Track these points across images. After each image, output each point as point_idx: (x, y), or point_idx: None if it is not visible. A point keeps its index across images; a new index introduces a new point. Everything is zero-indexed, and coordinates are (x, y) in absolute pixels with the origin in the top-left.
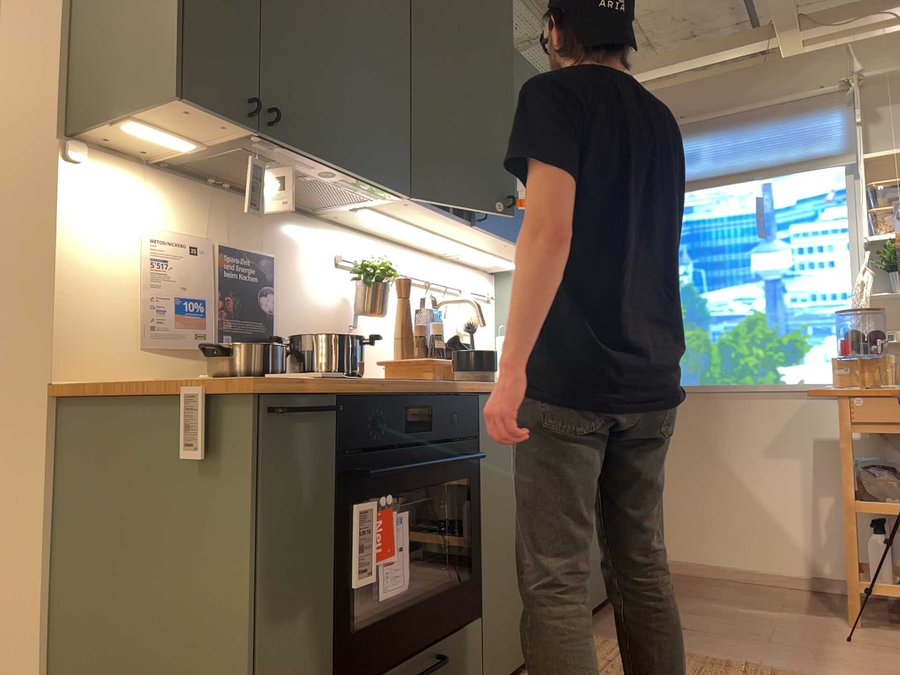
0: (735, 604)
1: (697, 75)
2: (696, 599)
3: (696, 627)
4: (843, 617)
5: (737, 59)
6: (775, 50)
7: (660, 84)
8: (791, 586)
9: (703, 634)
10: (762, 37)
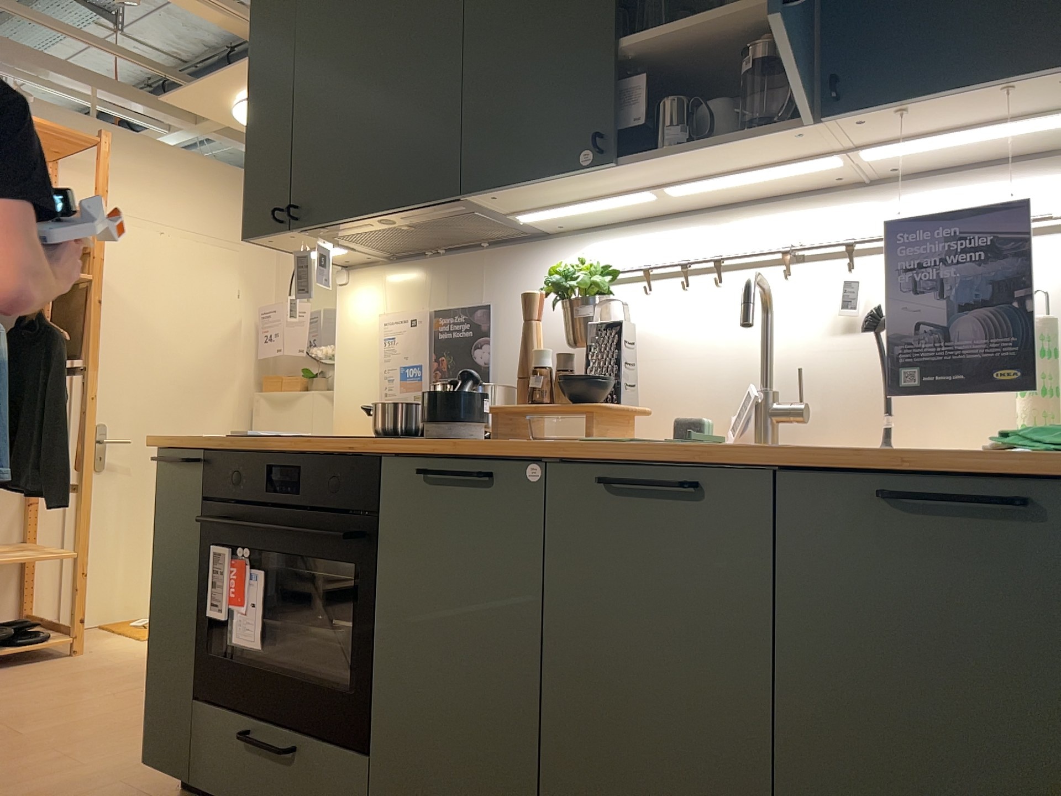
0: None
1: None
2: None
3: None
4: None
5: None
6: None
7: None
8: None
9: None
10: None
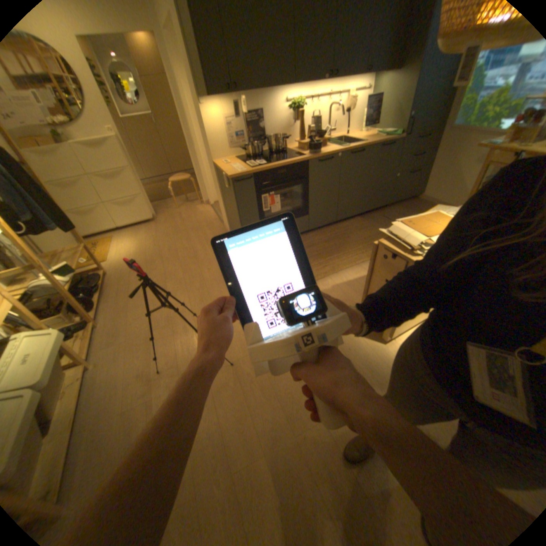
0: None
1: None
2: (414, 212)
3: None
4: None
5: None
6: None
7: None
8: None
9: None
10: None
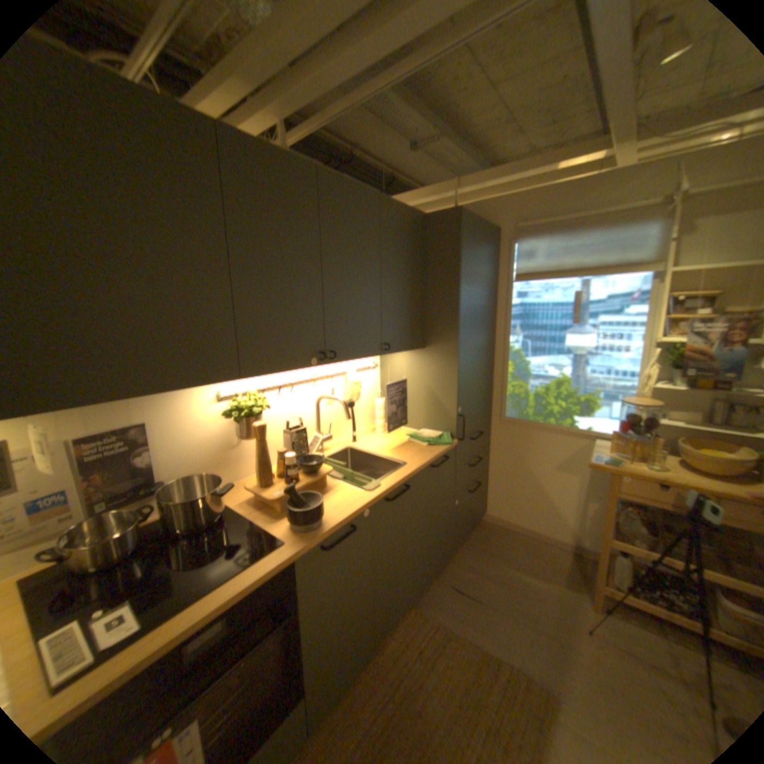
0: (522, 569)
1: (546, 173)
2: (497, 561)
3: (489, 602)
4: (590, 597)
5: (579, 164)
6: (614, 155)
7: (516, 181)
8: (562, 549)
9: (492, 613)
10: (604, 145)
